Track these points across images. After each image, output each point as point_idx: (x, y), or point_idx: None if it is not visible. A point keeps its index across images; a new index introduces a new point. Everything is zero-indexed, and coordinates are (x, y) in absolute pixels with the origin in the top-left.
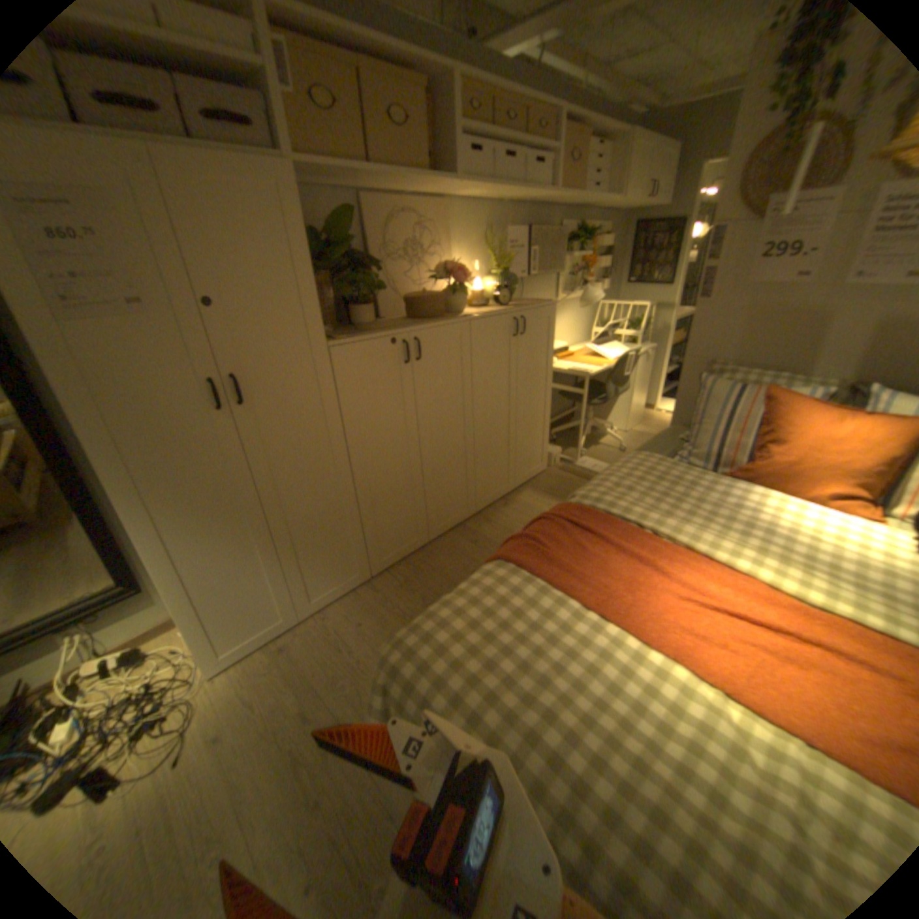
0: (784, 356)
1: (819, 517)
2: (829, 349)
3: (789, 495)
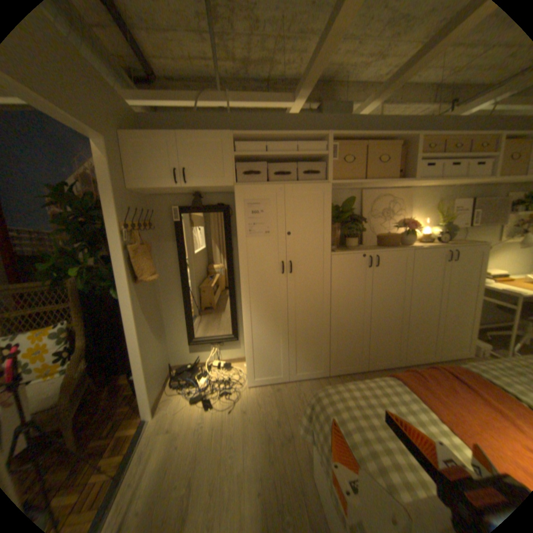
0: None
1: None
2: None
3: None
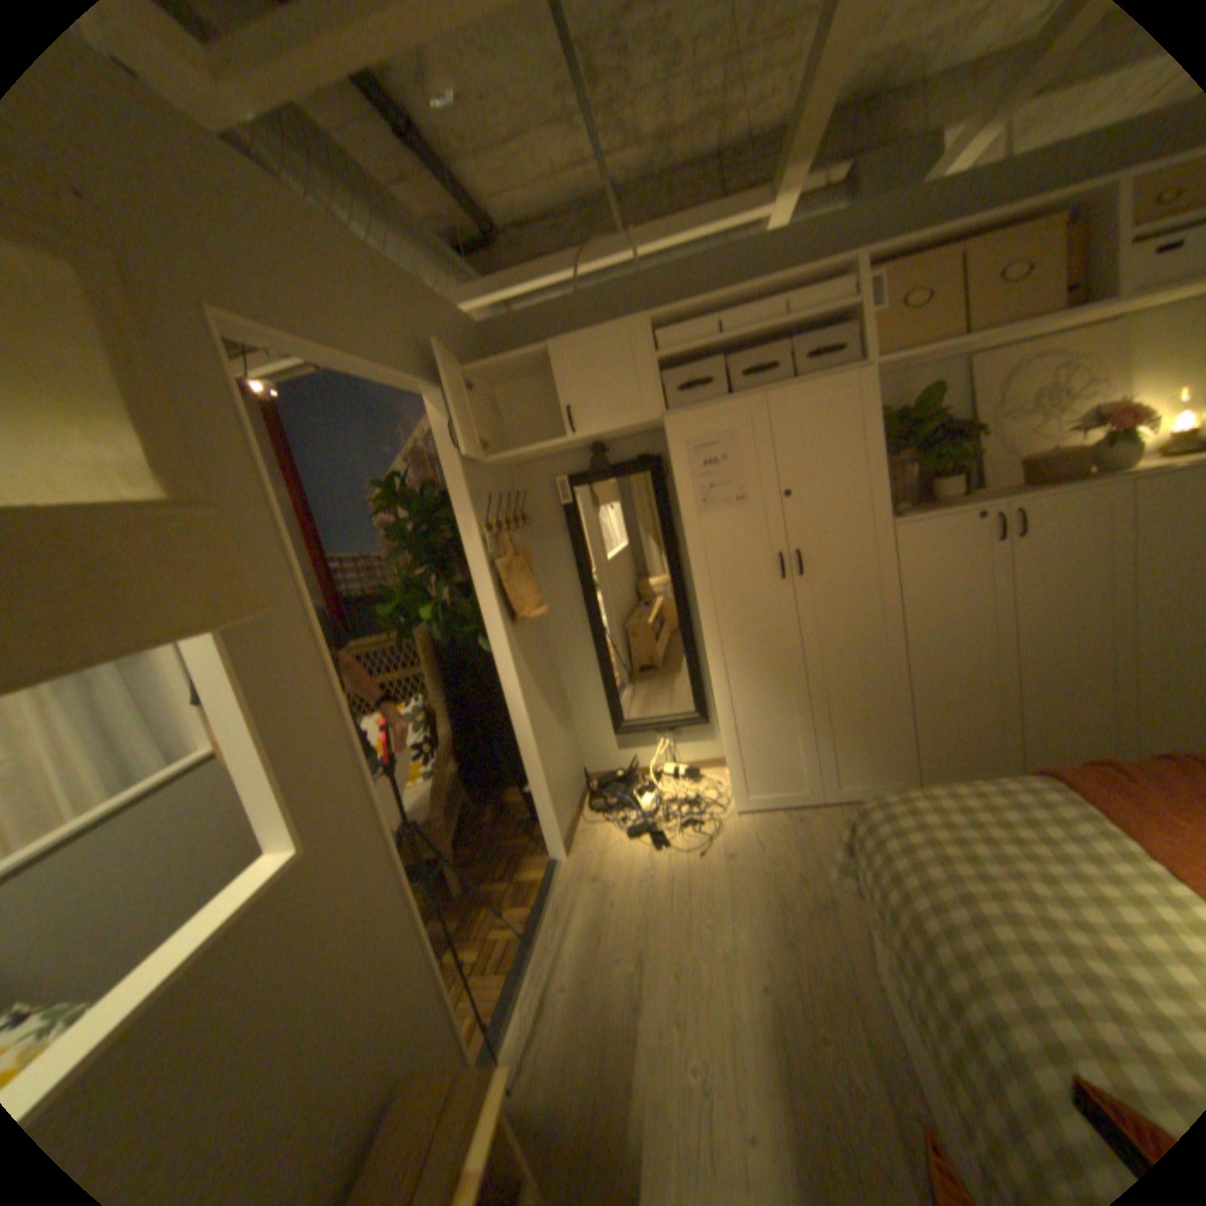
0: None
1: None
2: None
3: None
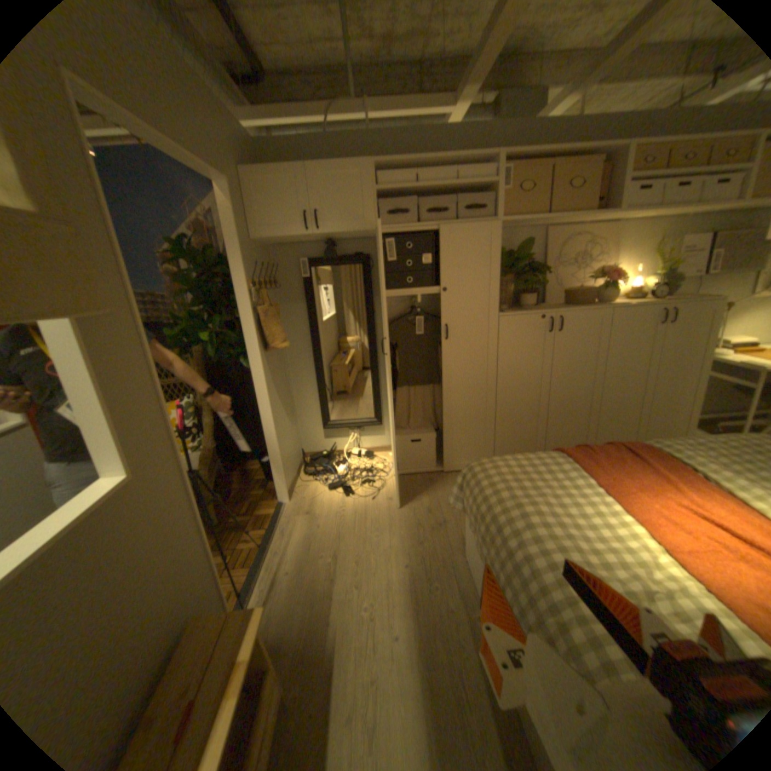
0: None
1: None
2: None
3: None
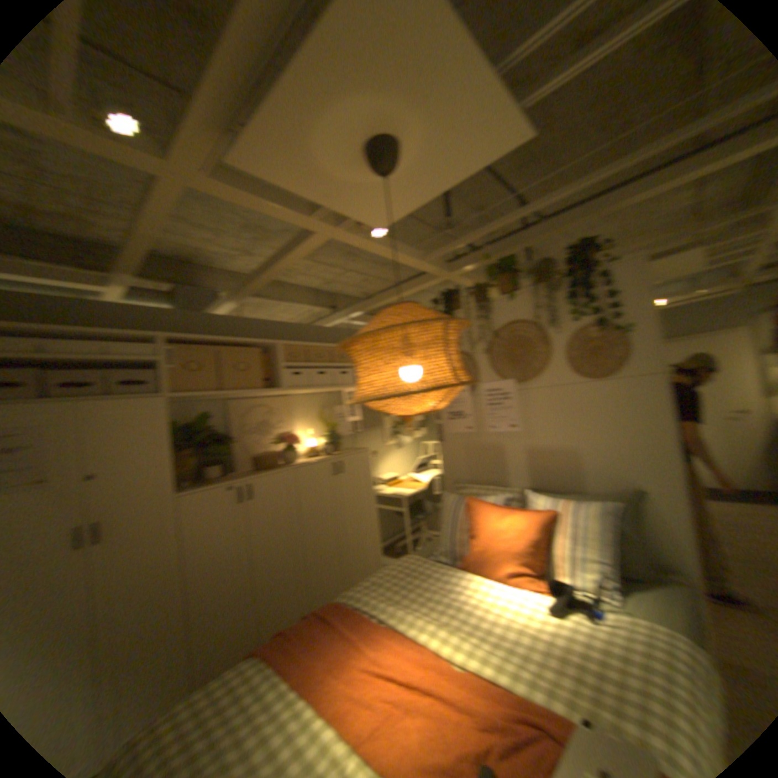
0: (489, 474)
1: (496, 592)
2: (508, 468)
3: (482, 577)
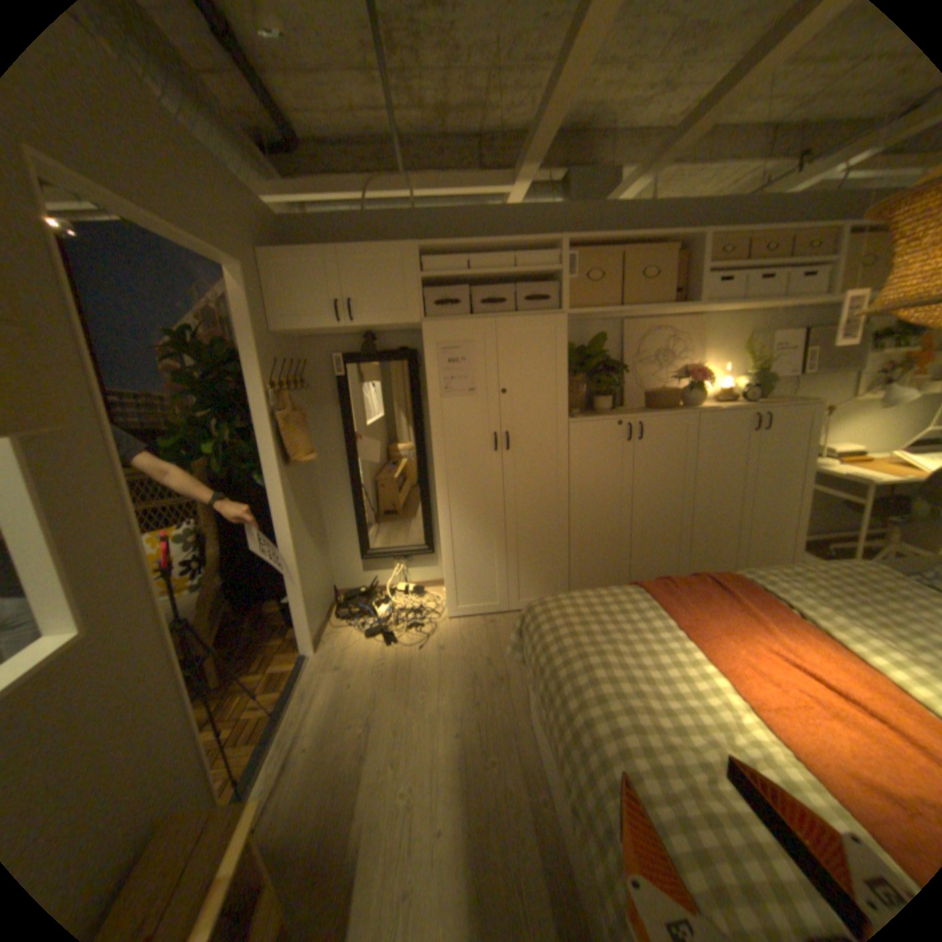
0: None
1: None
2: None
3: None
